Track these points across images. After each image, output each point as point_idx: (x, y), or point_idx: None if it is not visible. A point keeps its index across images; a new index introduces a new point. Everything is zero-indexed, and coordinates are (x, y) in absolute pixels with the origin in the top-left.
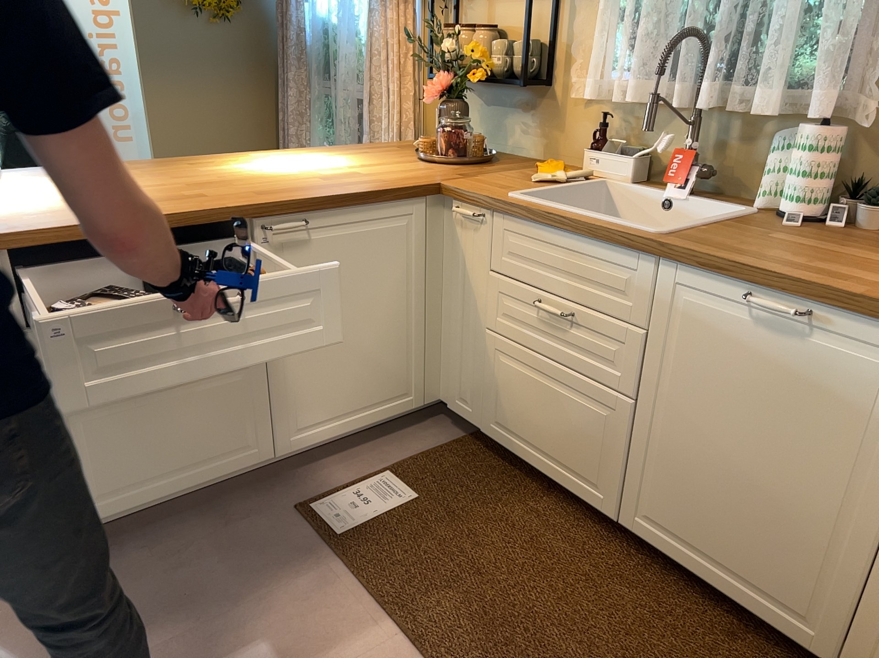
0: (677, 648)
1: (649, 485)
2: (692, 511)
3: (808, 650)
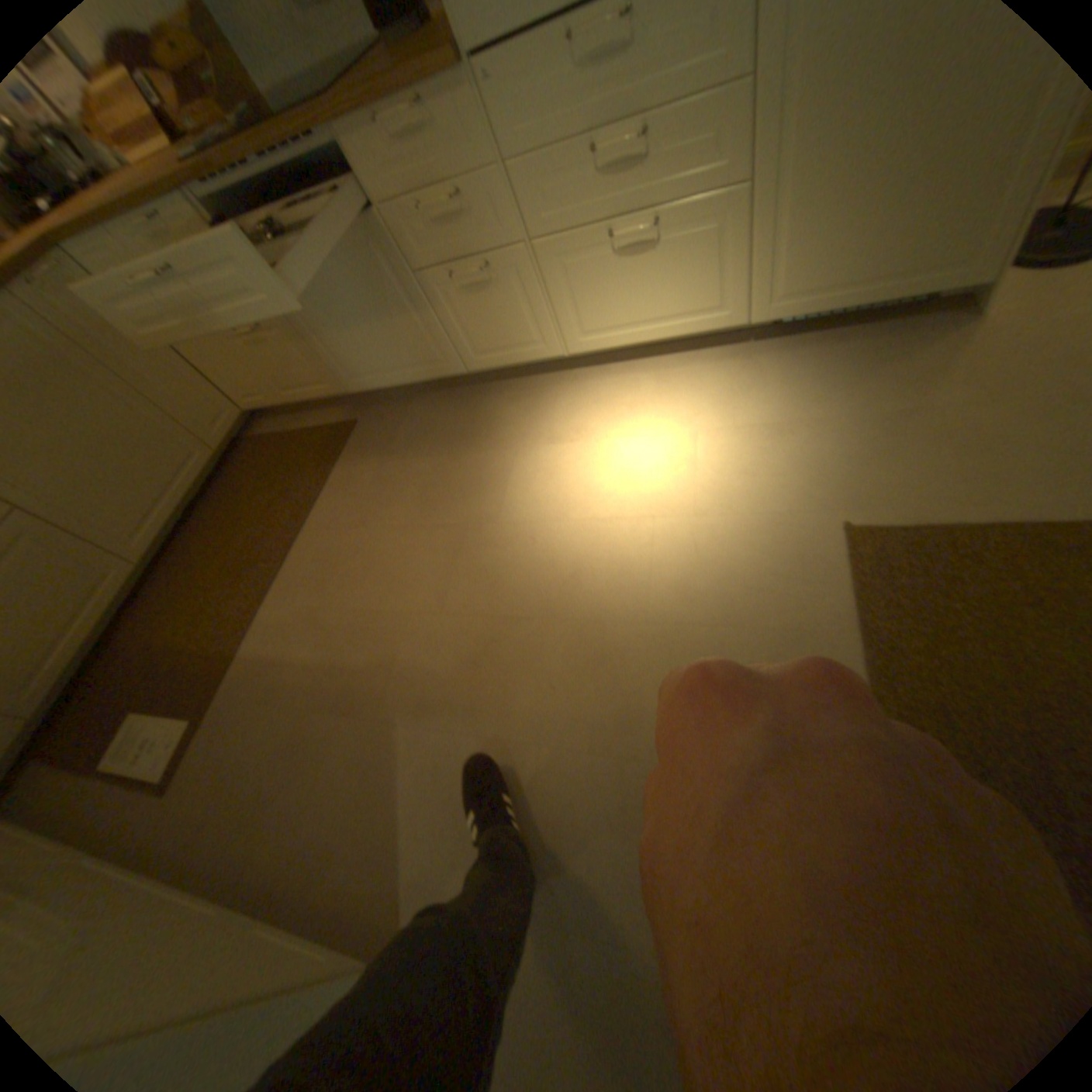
0: (225, 512)
1: (104, 525)
2: (125, 498)
3: (209, 463)
